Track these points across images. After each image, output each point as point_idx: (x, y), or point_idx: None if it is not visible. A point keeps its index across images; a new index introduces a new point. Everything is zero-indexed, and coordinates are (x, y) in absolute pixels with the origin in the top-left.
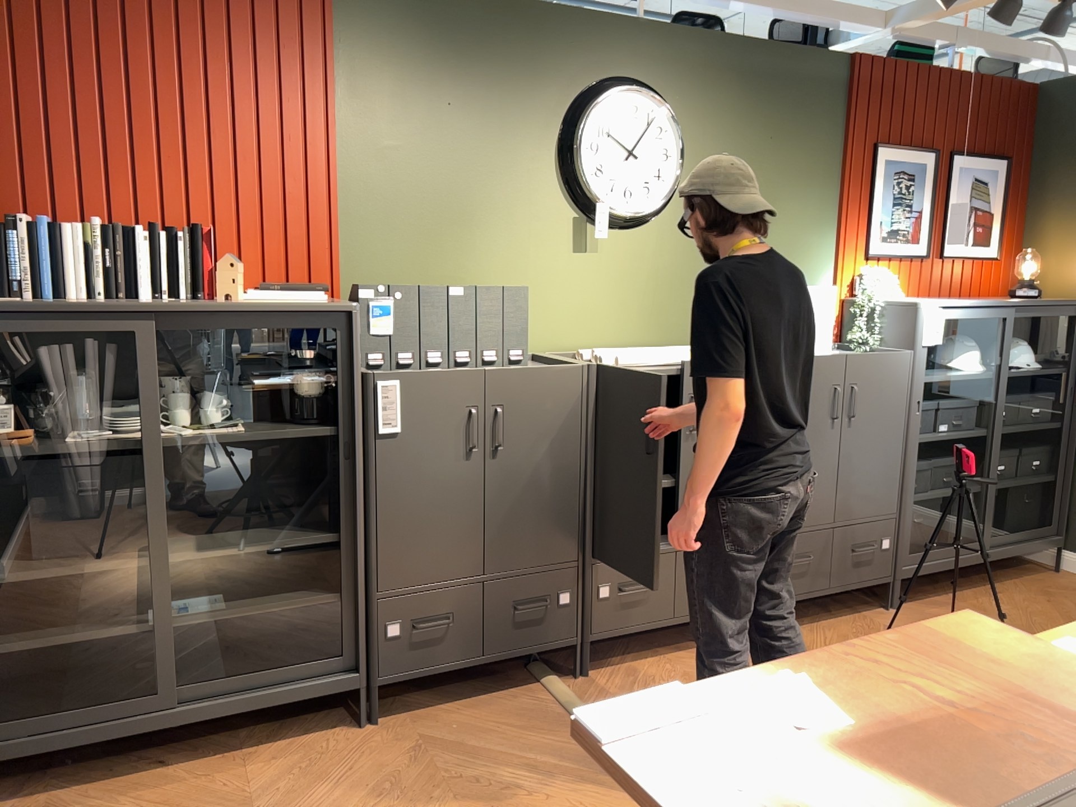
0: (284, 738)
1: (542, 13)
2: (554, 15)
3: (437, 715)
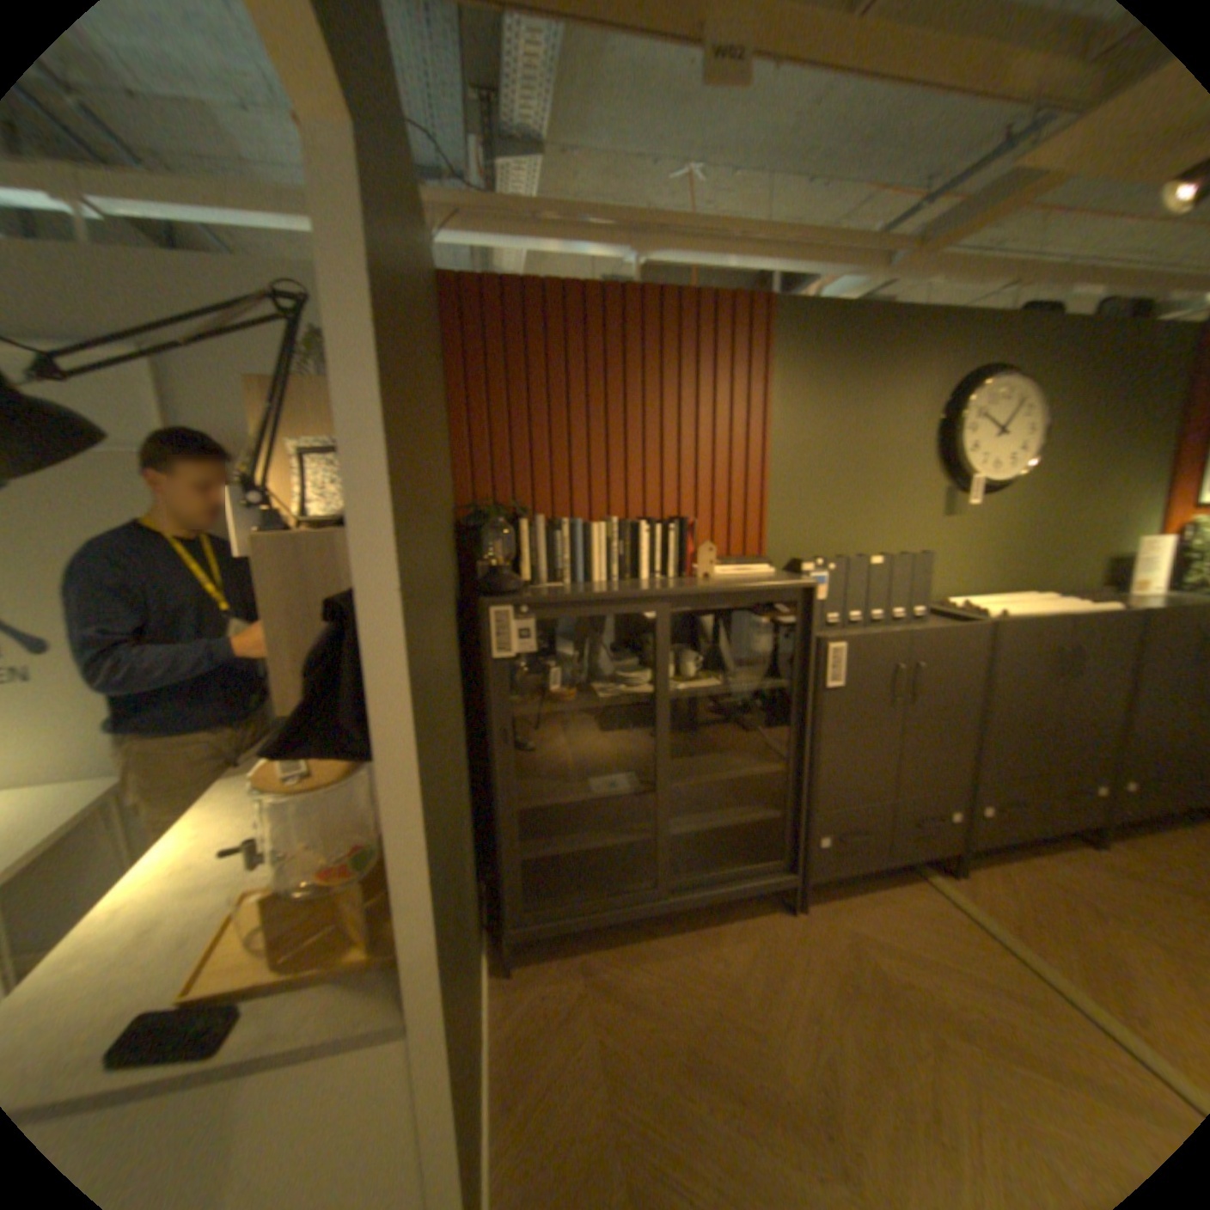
0: (738, 921)
1: (936, 313)
2: (945, 314)
3: (856, 911)
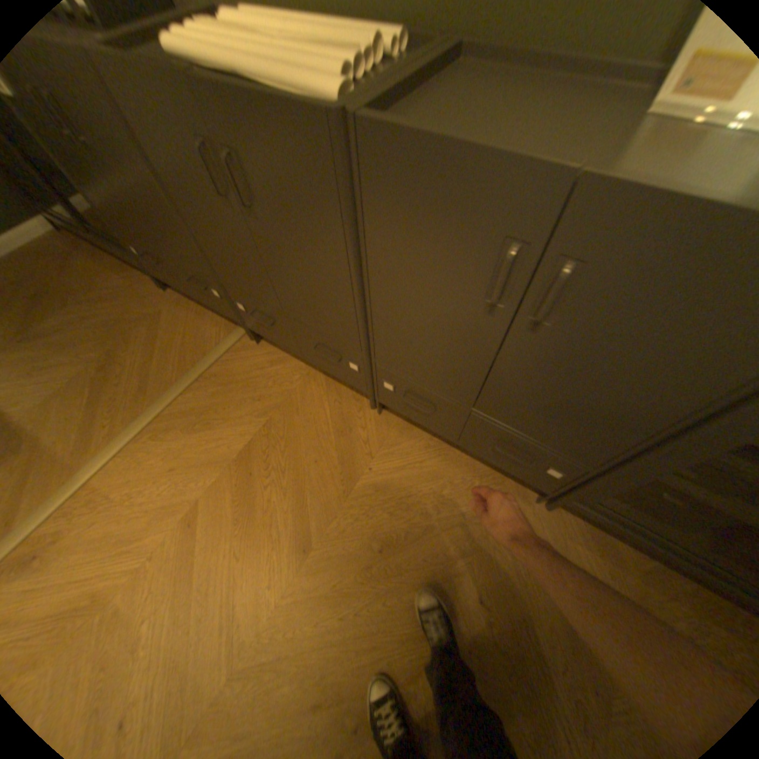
0: (142, 273)
1: None
2: None
3: (184, 307)
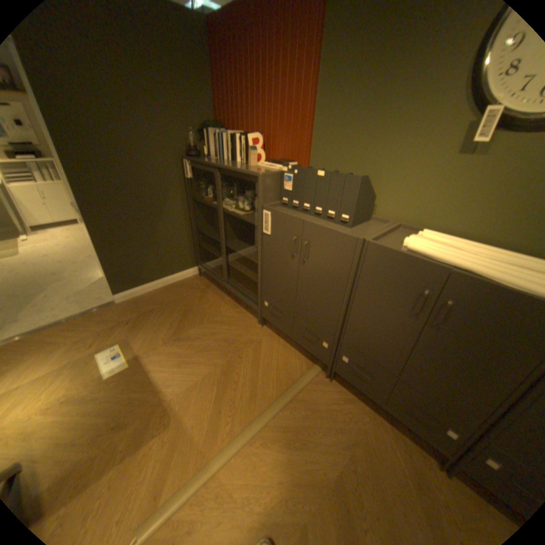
0: (246, 310)
1: None
2: None
3: (274, 340)
